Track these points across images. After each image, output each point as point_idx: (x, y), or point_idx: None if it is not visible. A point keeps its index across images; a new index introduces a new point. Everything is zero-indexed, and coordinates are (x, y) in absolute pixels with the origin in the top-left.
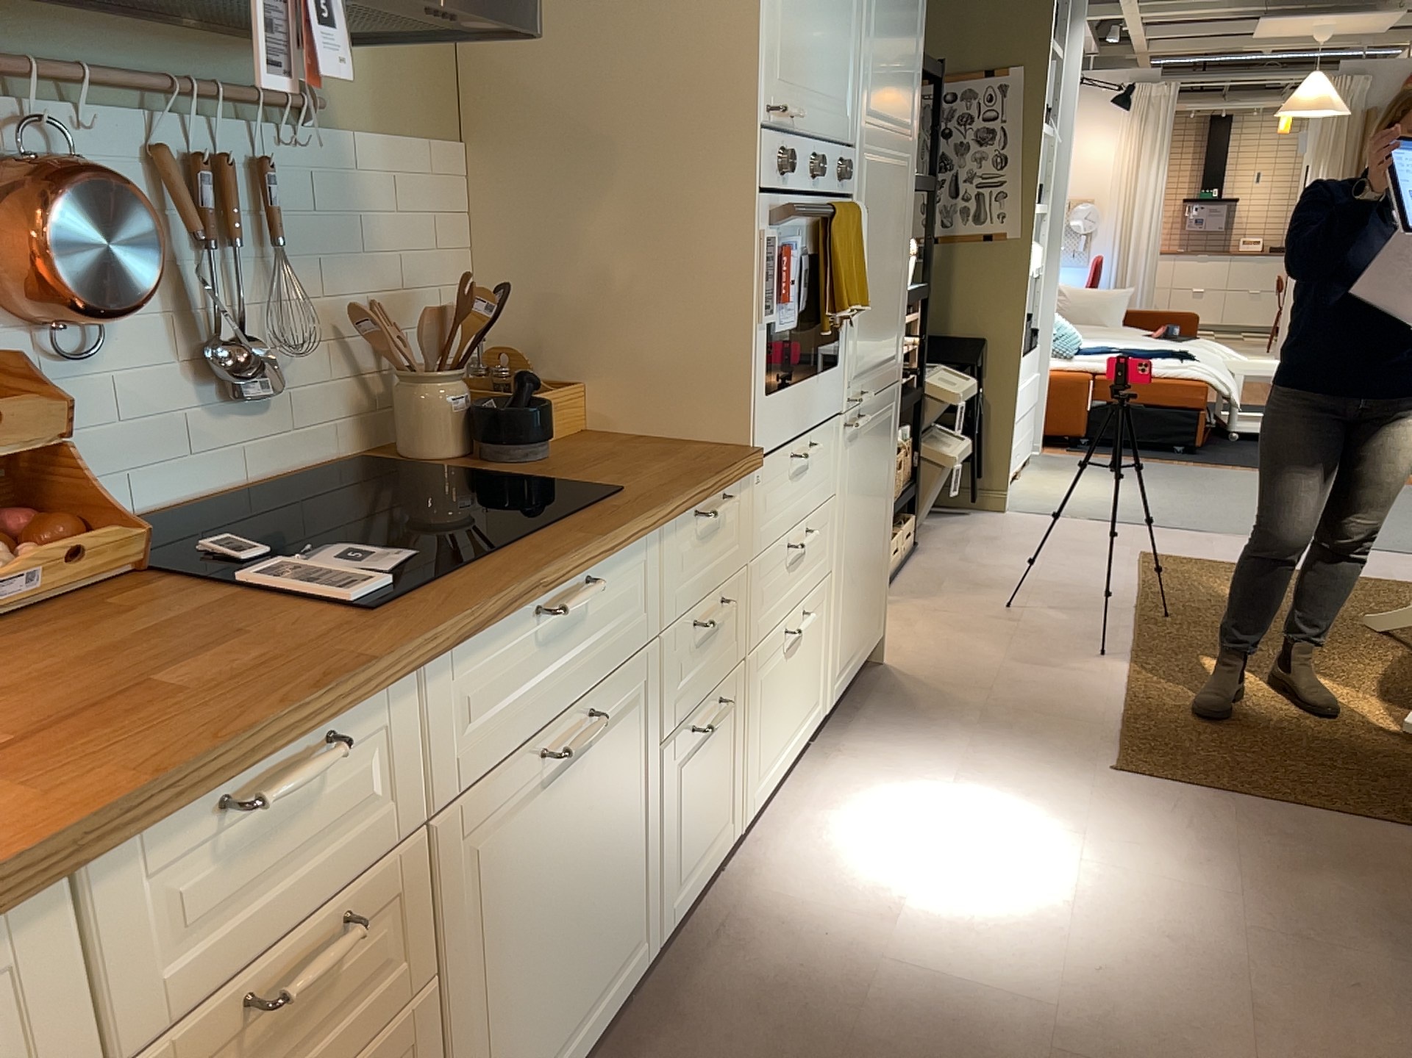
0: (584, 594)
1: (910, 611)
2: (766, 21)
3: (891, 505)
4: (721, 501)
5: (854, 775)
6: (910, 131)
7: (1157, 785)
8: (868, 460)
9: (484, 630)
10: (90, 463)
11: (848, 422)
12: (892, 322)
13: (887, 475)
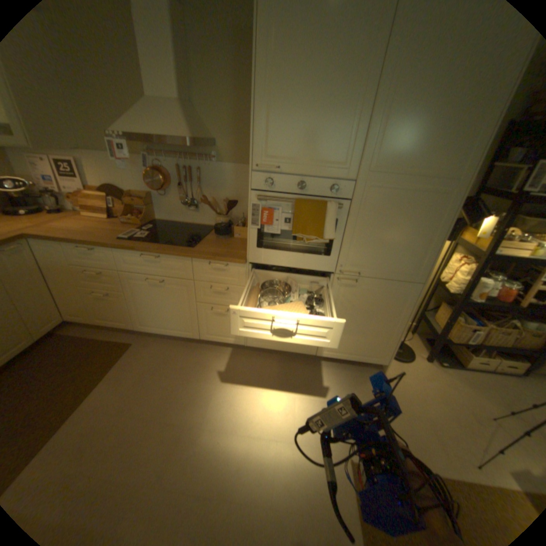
0: (148, 257)
1: (442, 379)
2: (252, 135)
3: (403, 326)
4: (218, 264)
5: (300, 373)
6: (459, 174)
7: (348, 485)
8: (368, 299)
9: (121, 250)
10: (163, 211)
11: (338, 278)
12: (410, 257)
13: (400, 314)
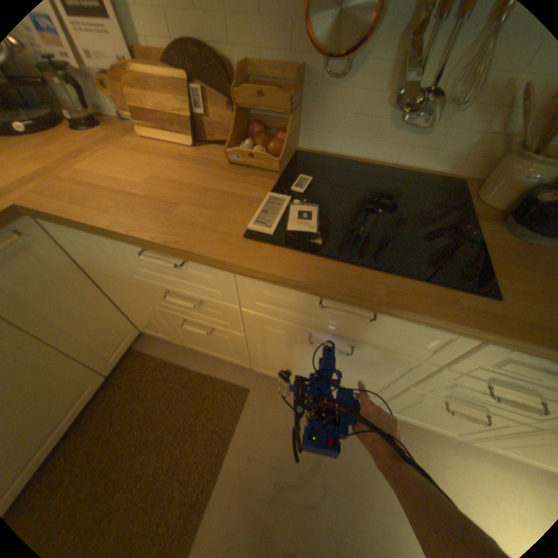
0: (349, 313)
1: None
2: None
3: None
4: None
5: None
6: None
7: None
8: None
9: (265, 279)
10: (326, 124)
11: None
12: None
13: None
